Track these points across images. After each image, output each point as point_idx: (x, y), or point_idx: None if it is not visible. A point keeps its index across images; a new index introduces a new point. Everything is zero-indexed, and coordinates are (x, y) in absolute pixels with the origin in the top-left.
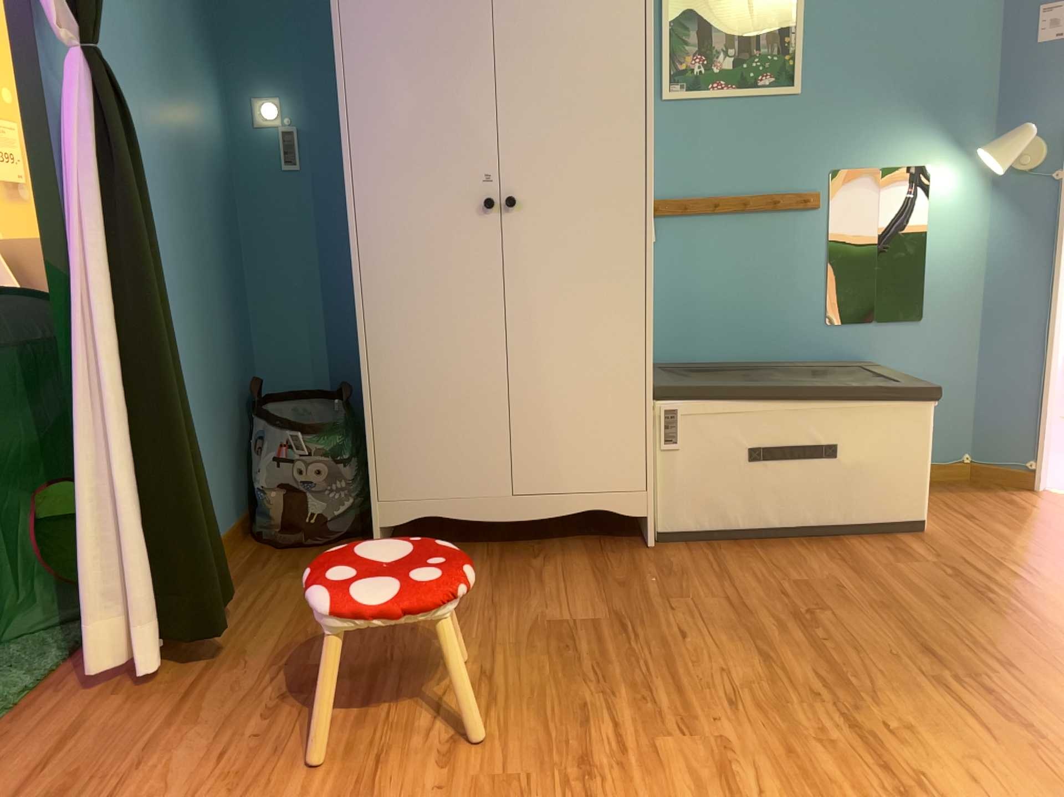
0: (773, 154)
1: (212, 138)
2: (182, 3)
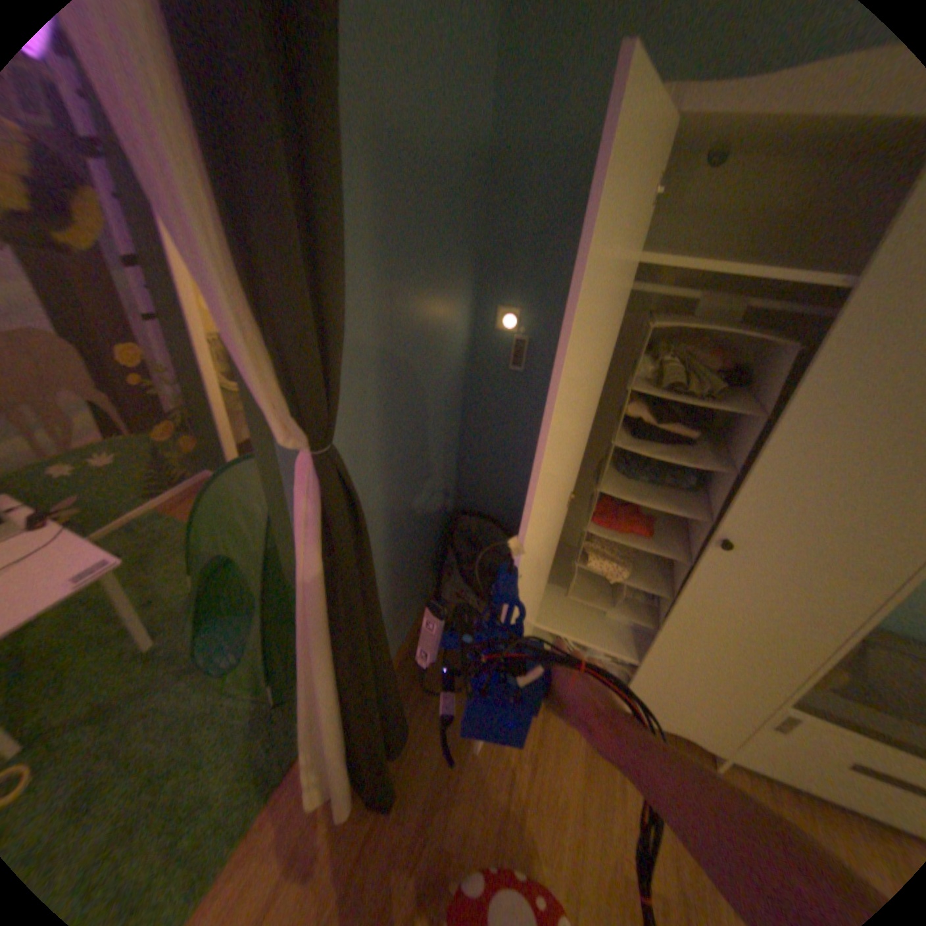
0: None
1: (457, 347)
2: (451, 232)
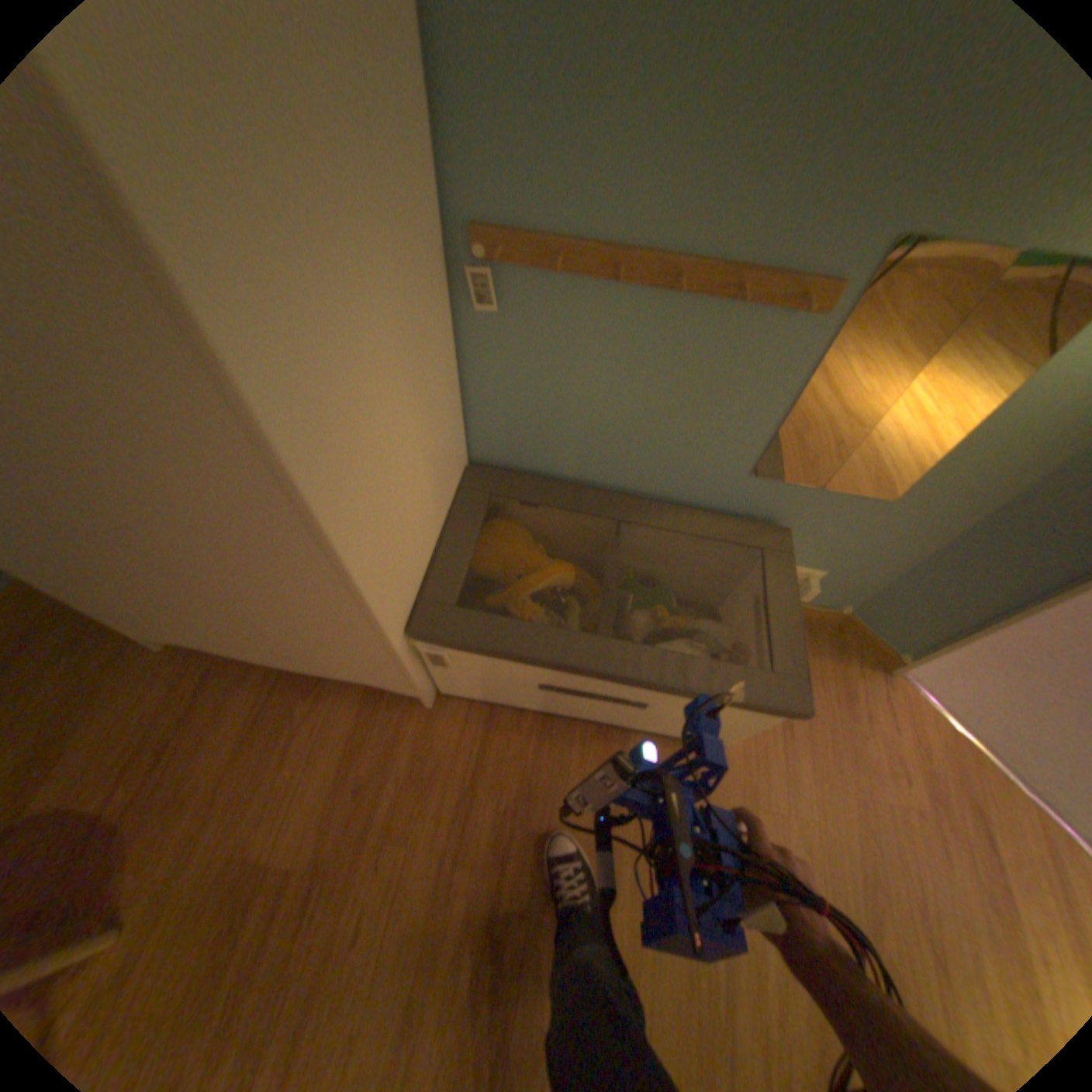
0: (792, 155)
1: None
2: None
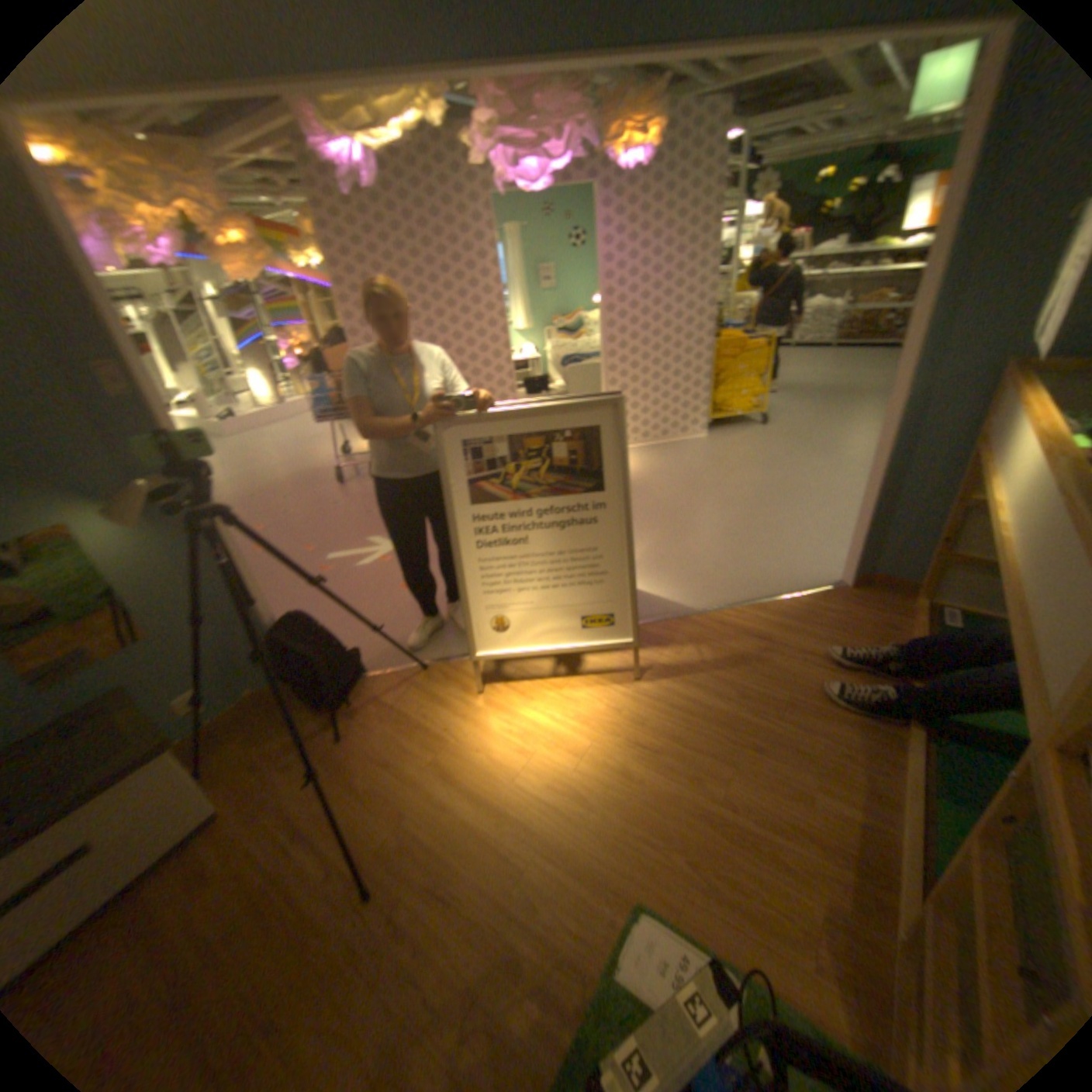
0: None
1: None
2: None
